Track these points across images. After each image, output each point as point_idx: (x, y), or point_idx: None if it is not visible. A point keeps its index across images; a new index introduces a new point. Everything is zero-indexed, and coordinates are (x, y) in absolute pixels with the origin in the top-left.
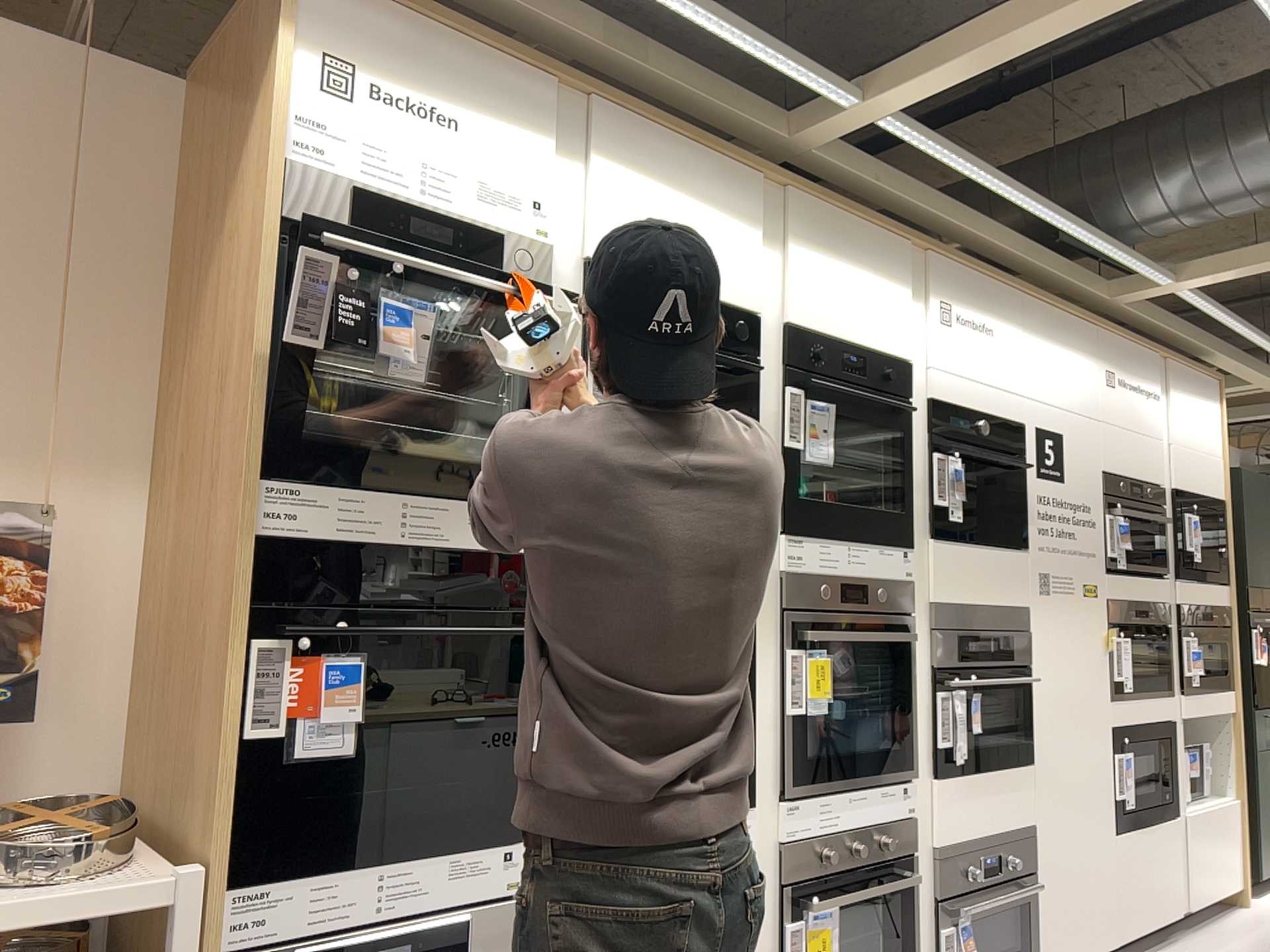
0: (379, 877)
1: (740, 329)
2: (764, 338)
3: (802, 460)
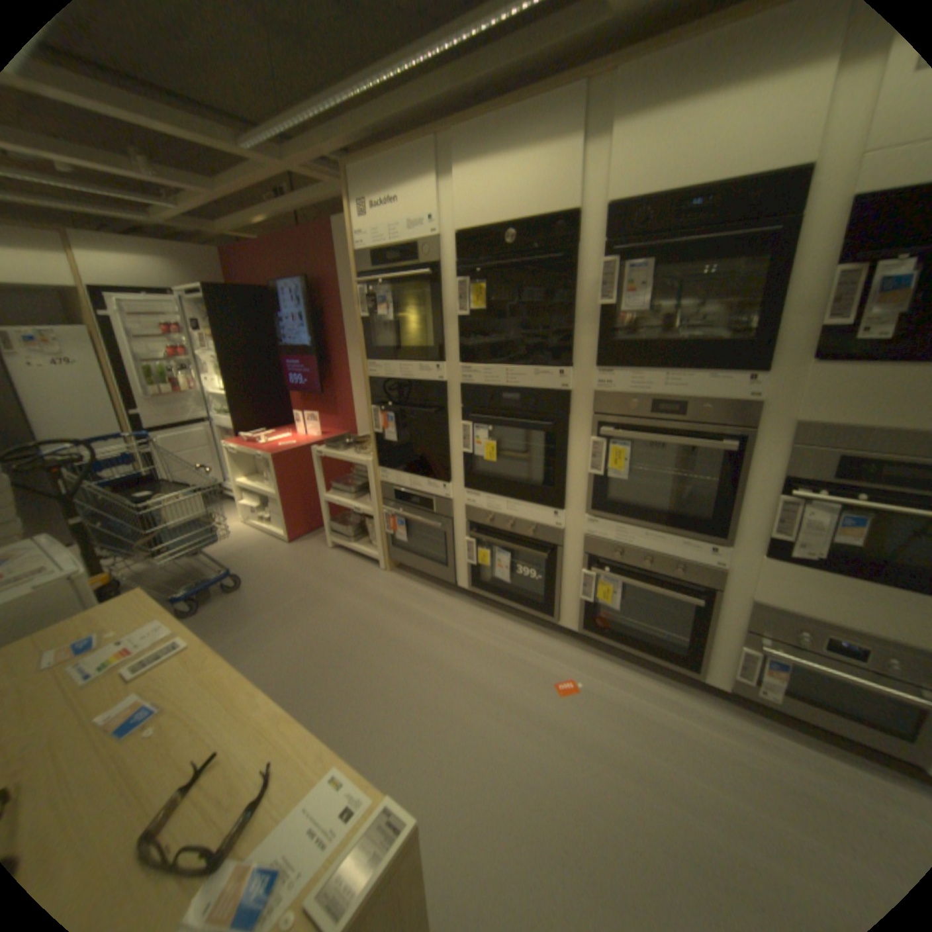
0: (406, 482)
1: (565, 223)
2: (593, 218)
3: (627, 310)
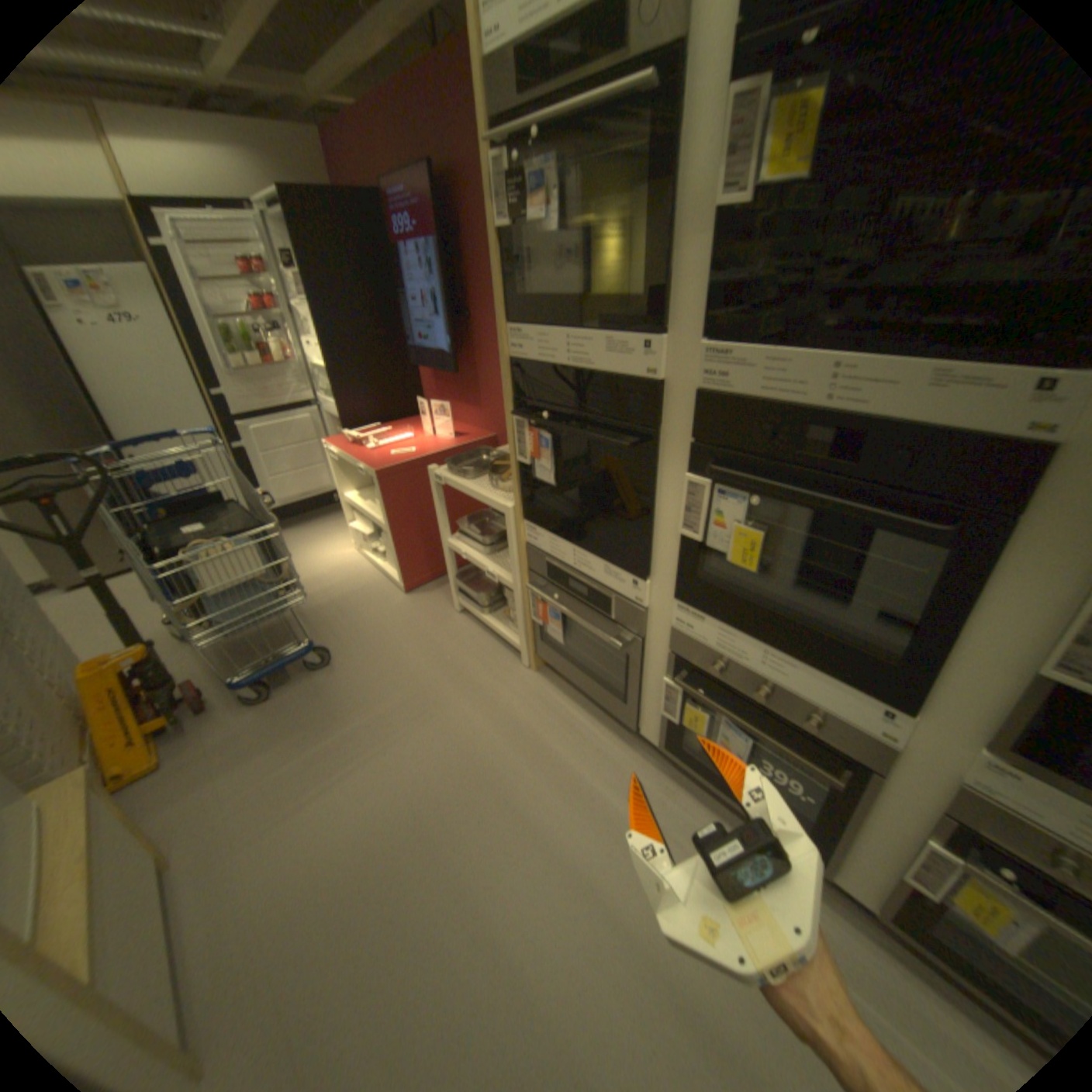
0: (568, 554)
1: None
2: None
3: None
